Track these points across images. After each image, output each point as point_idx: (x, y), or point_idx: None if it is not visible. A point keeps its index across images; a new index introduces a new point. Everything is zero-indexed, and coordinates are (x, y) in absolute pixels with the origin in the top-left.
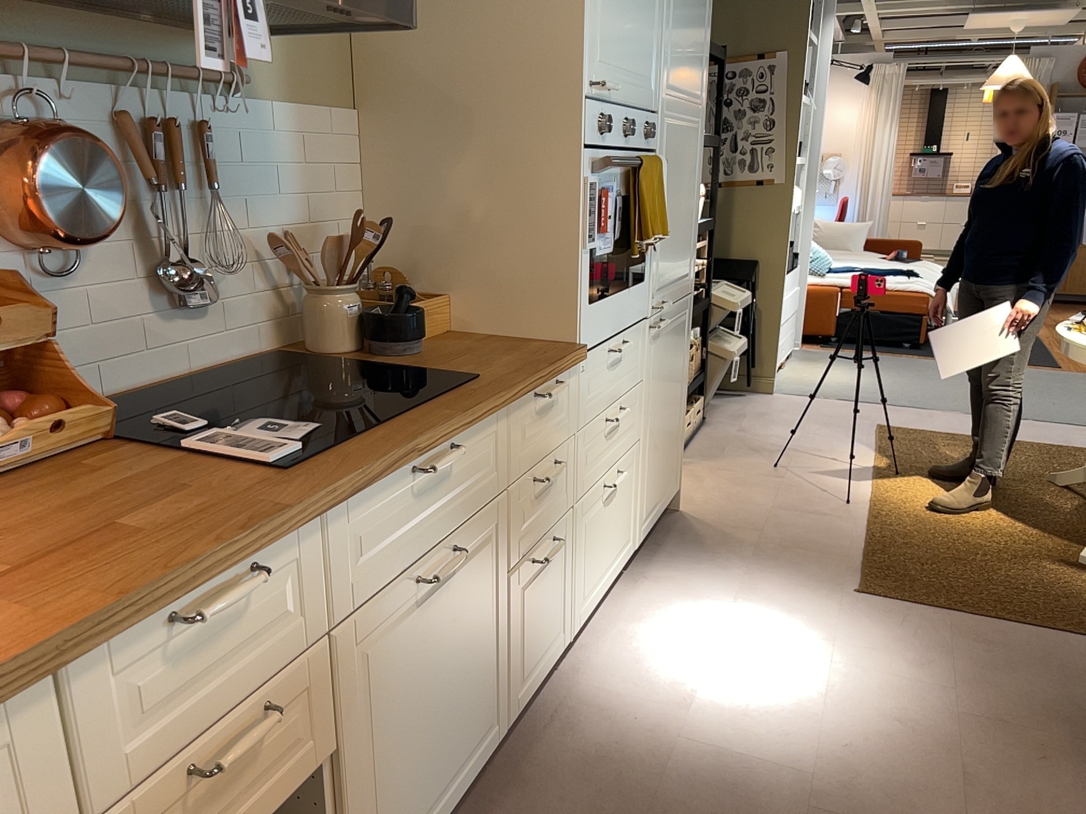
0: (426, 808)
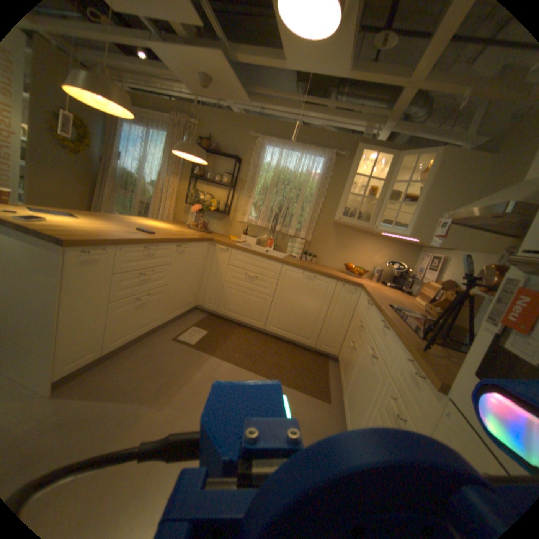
0: (348, 412)
